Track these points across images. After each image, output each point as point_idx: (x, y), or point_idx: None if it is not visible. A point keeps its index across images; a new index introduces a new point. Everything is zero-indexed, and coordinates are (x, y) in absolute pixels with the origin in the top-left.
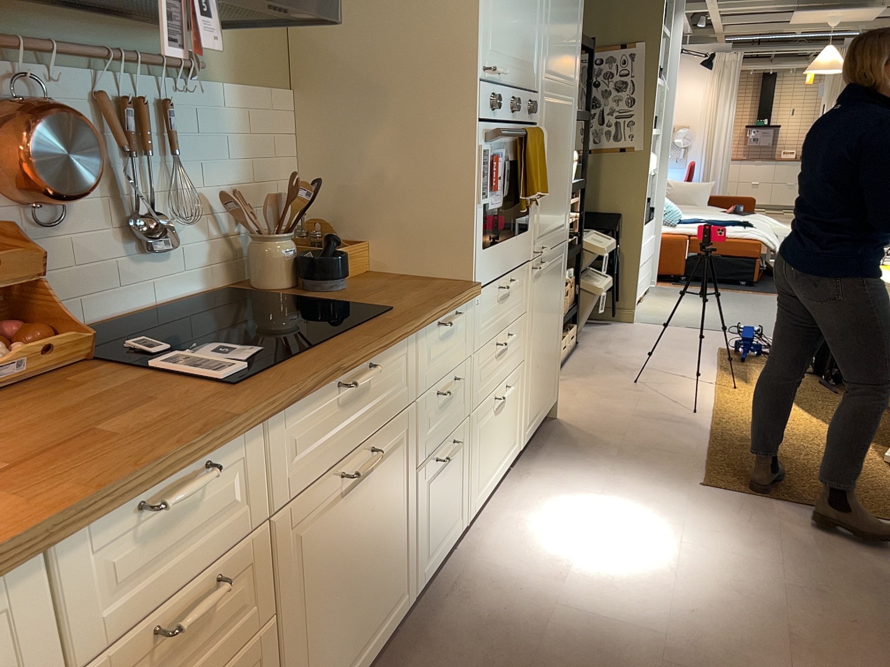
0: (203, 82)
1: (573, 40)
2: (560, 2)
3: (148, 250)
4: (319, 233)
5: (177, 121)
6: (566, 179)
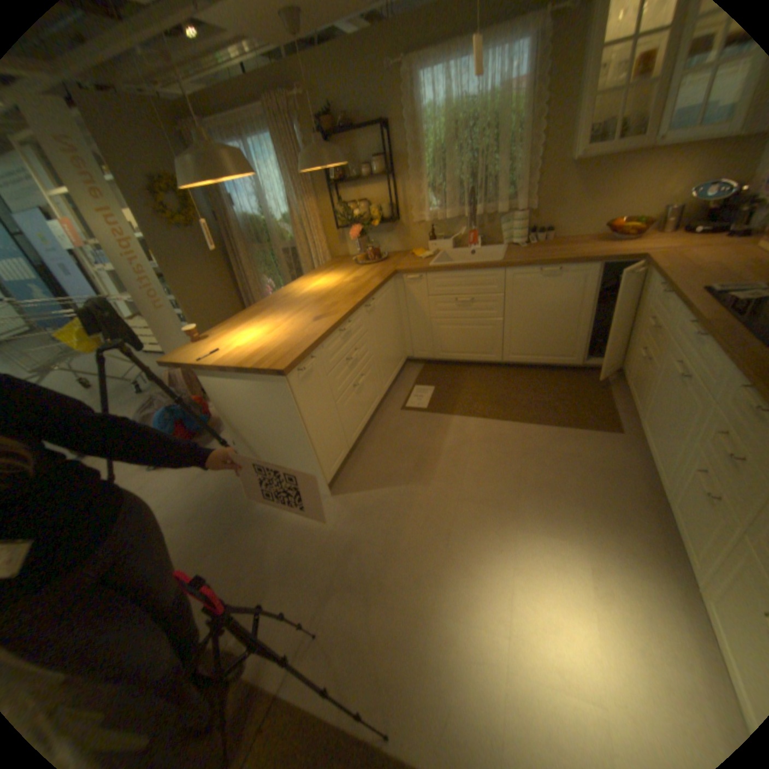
0: None
1: None
2: None
3: None
4: None
5: None
6: None
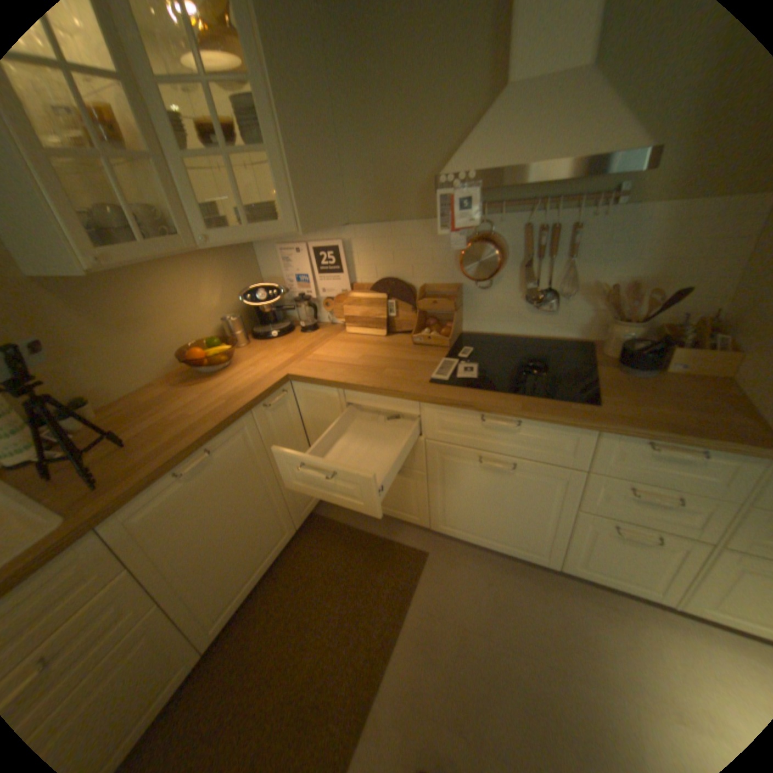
0: (629, 202)
1: None
2: None
3: (539, 307)
4: (691, 329)
5: (589, 234)
6: None
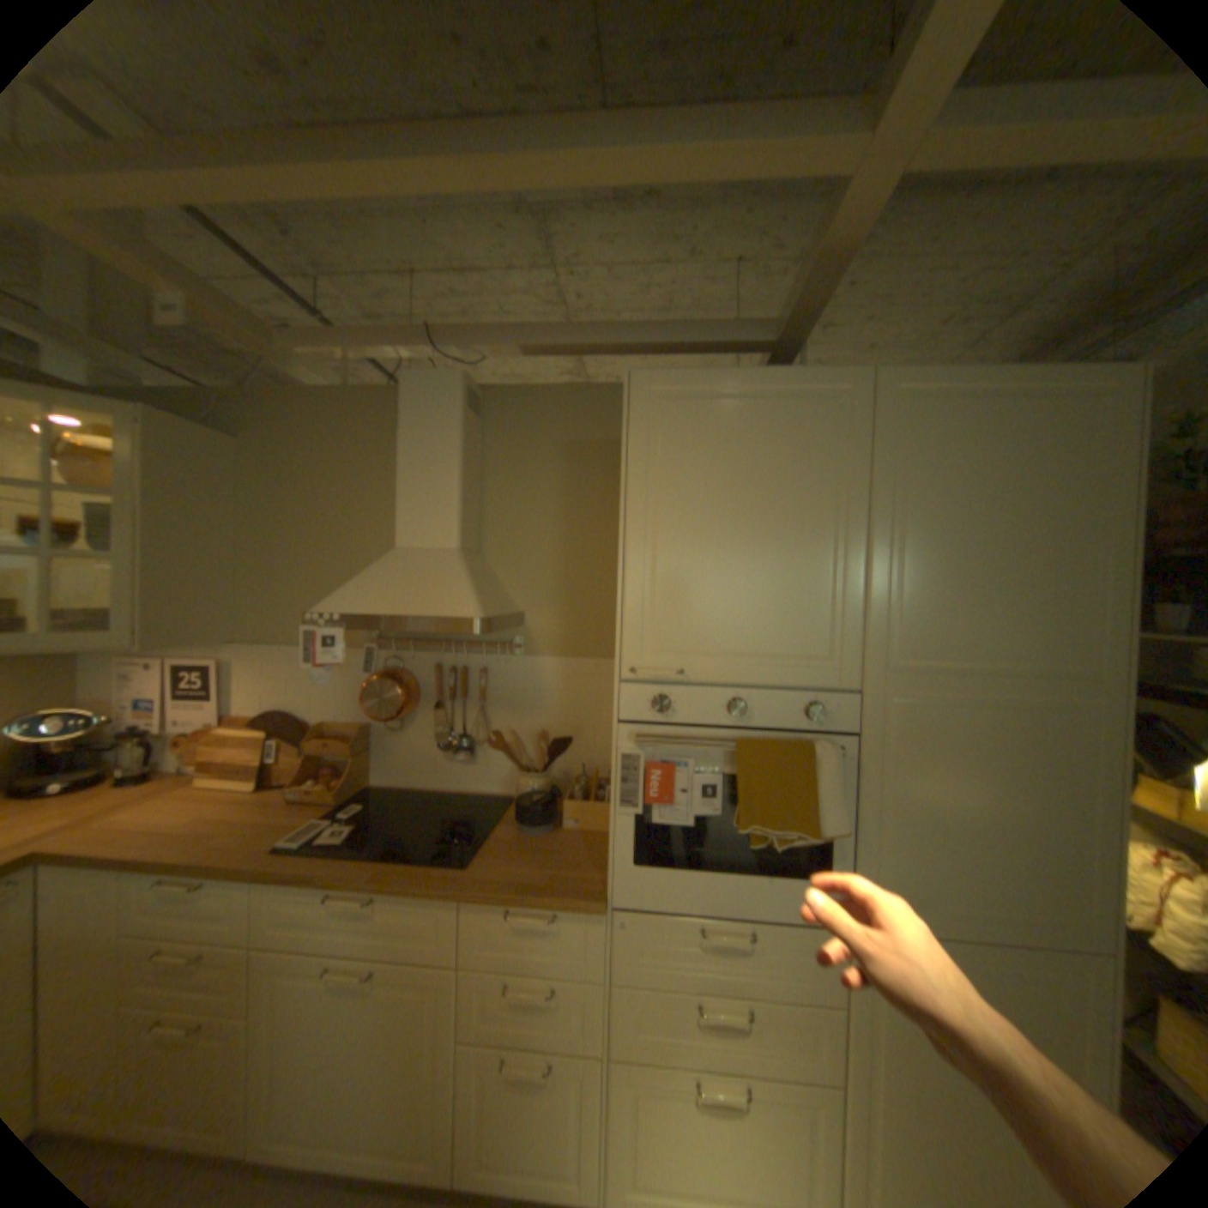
0: (525, 656)
1: (1064, 603)
2: (959, 559)
3: (457, 757)
4: (583, 783)
5: (496, 681)
6: (1069, 836)
